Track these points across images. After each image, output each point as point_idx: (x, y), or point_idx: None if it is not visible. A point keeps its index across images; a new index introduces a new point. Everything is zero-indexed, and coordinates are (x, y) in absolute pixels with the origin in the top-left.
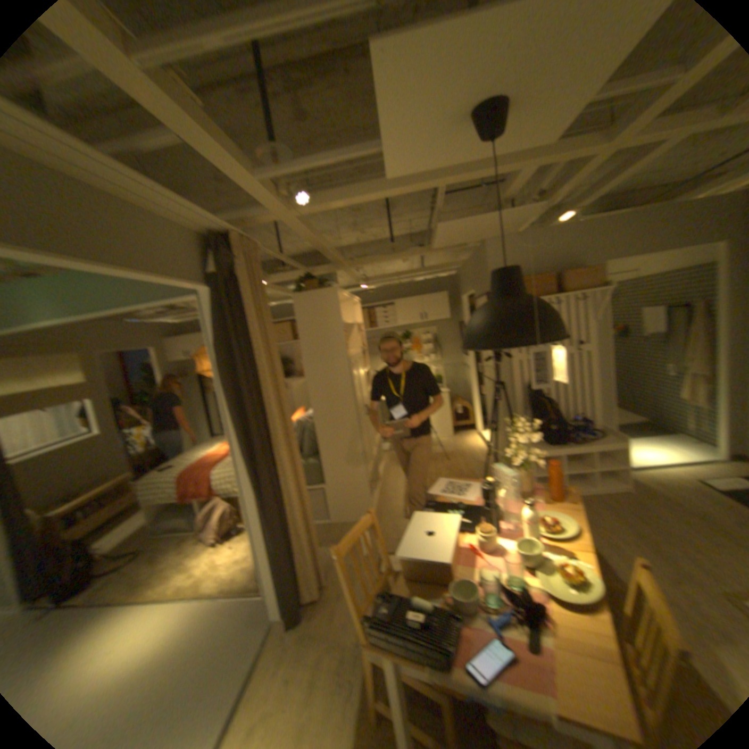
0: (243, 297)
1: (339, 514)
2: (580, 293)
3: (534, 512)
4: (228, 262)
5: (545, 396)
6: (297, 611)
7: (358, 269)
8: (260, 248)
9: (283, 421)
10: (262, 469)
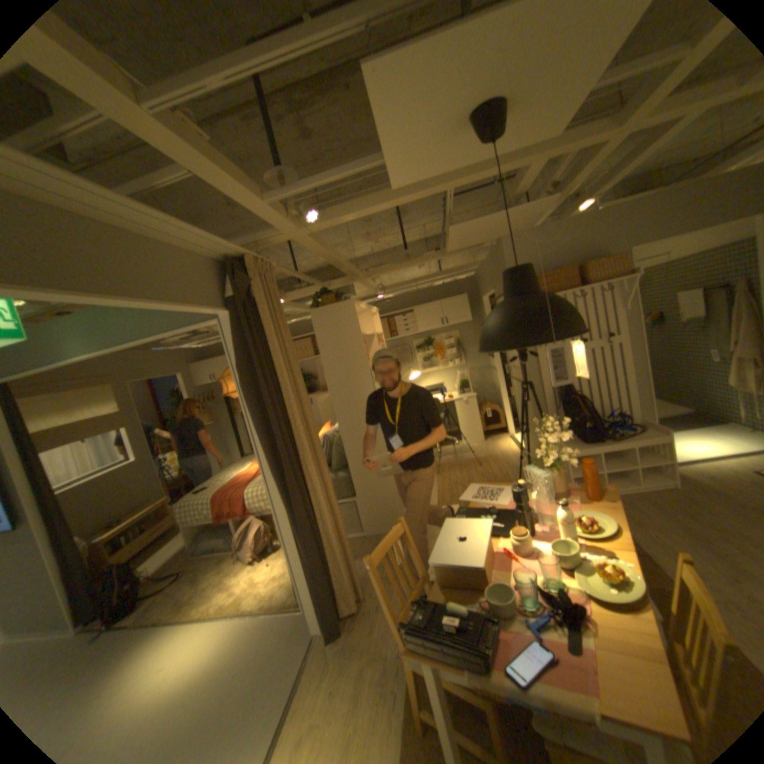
0: (263, 318)
1: (374, 527)
2: (606, 283)
3: (571, 513)
4: (246, 286)
5: (578, 393)
6: (338, 625)
7: (375, 280)
8: (277, 269)
9: (311, 437)
10: (293, 486)
